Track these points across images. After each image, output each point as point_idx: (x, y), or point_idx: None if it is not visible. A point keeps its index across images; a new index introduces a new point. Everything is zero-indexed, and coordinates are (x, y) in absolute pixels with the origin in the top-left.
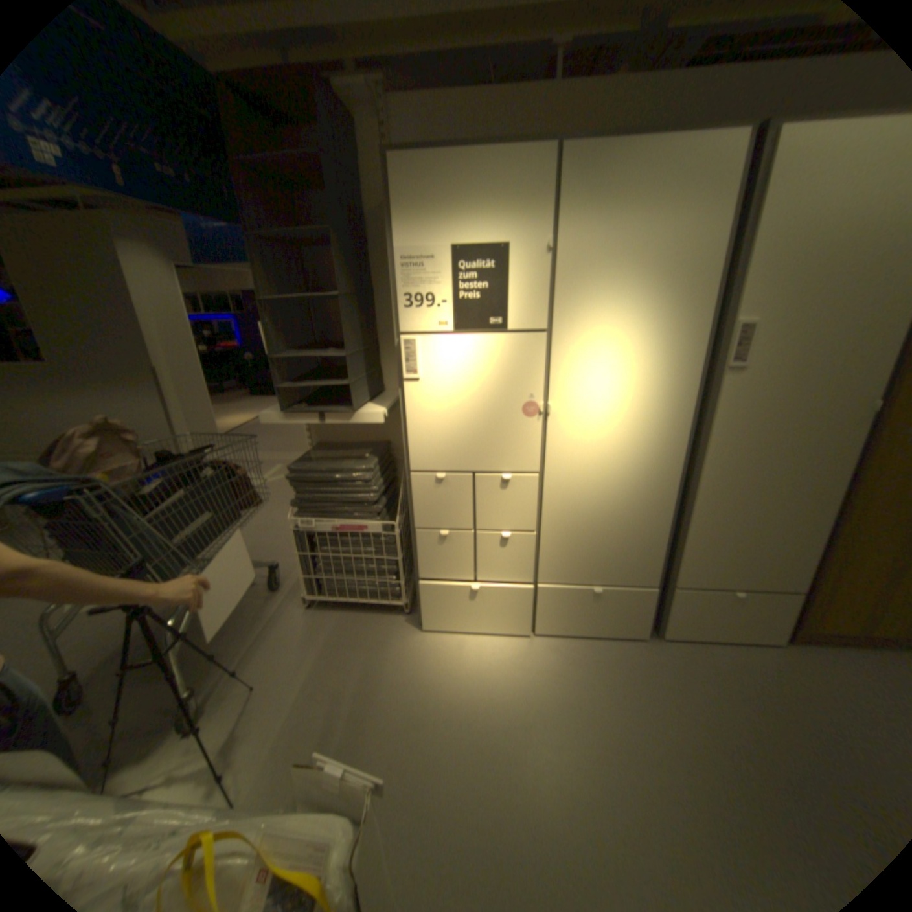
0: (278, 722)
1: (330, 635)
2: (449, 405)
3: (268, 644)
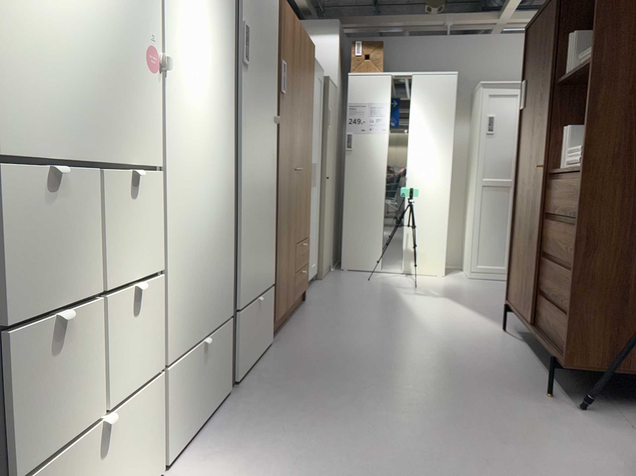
0: None
1: None
2: None
3: None
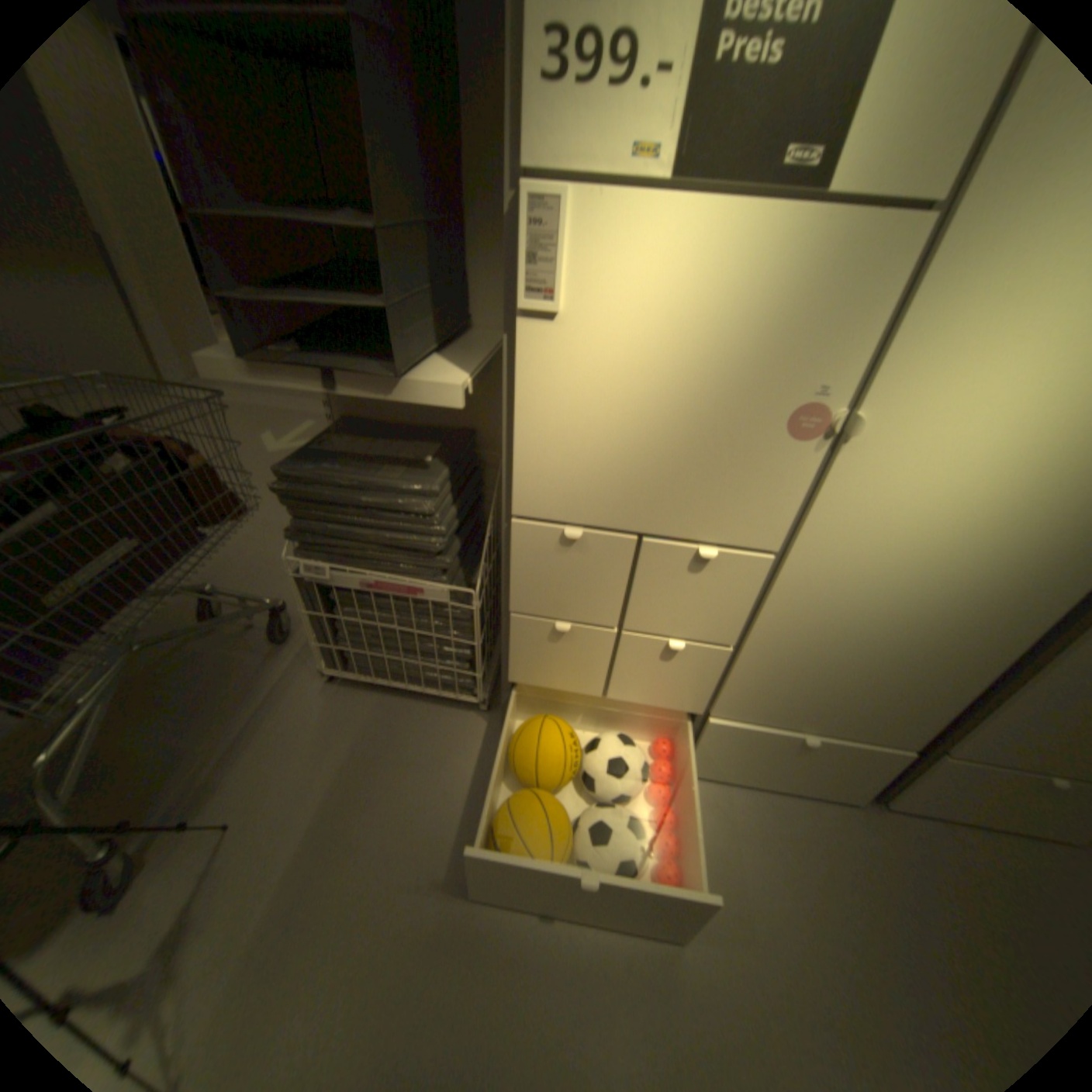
0: (261, 894)
1: (360, 733)
2: (620, 384)
3: (260, 739)
